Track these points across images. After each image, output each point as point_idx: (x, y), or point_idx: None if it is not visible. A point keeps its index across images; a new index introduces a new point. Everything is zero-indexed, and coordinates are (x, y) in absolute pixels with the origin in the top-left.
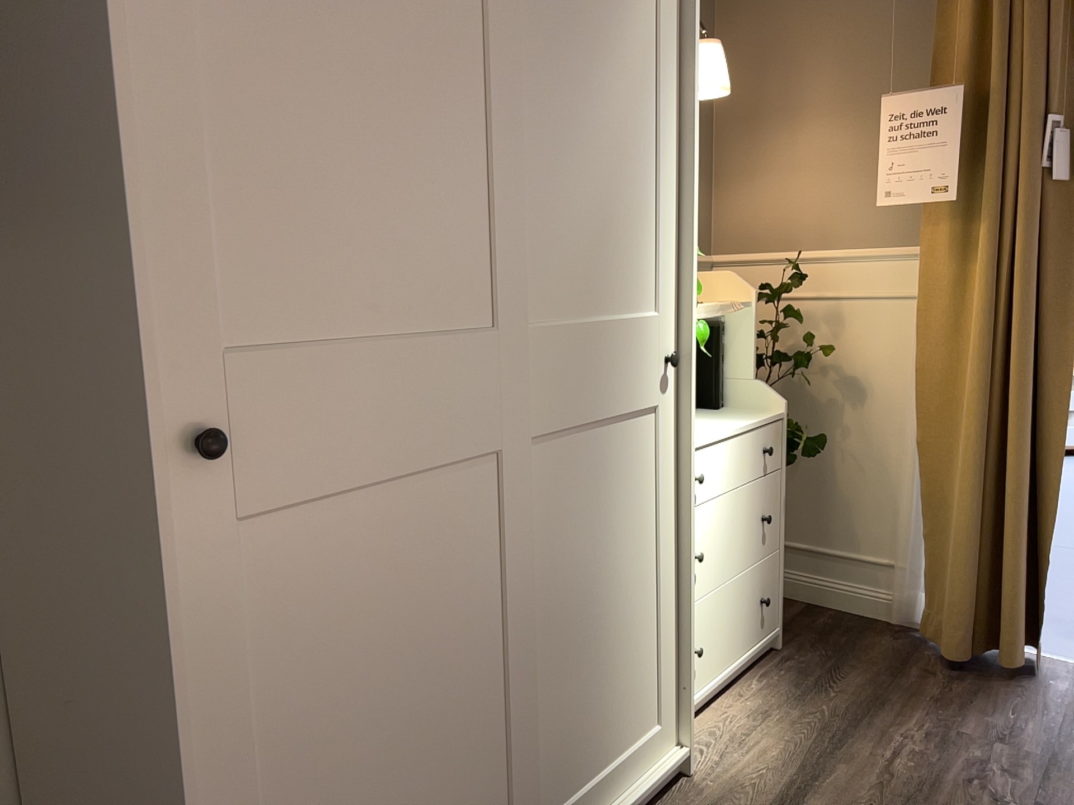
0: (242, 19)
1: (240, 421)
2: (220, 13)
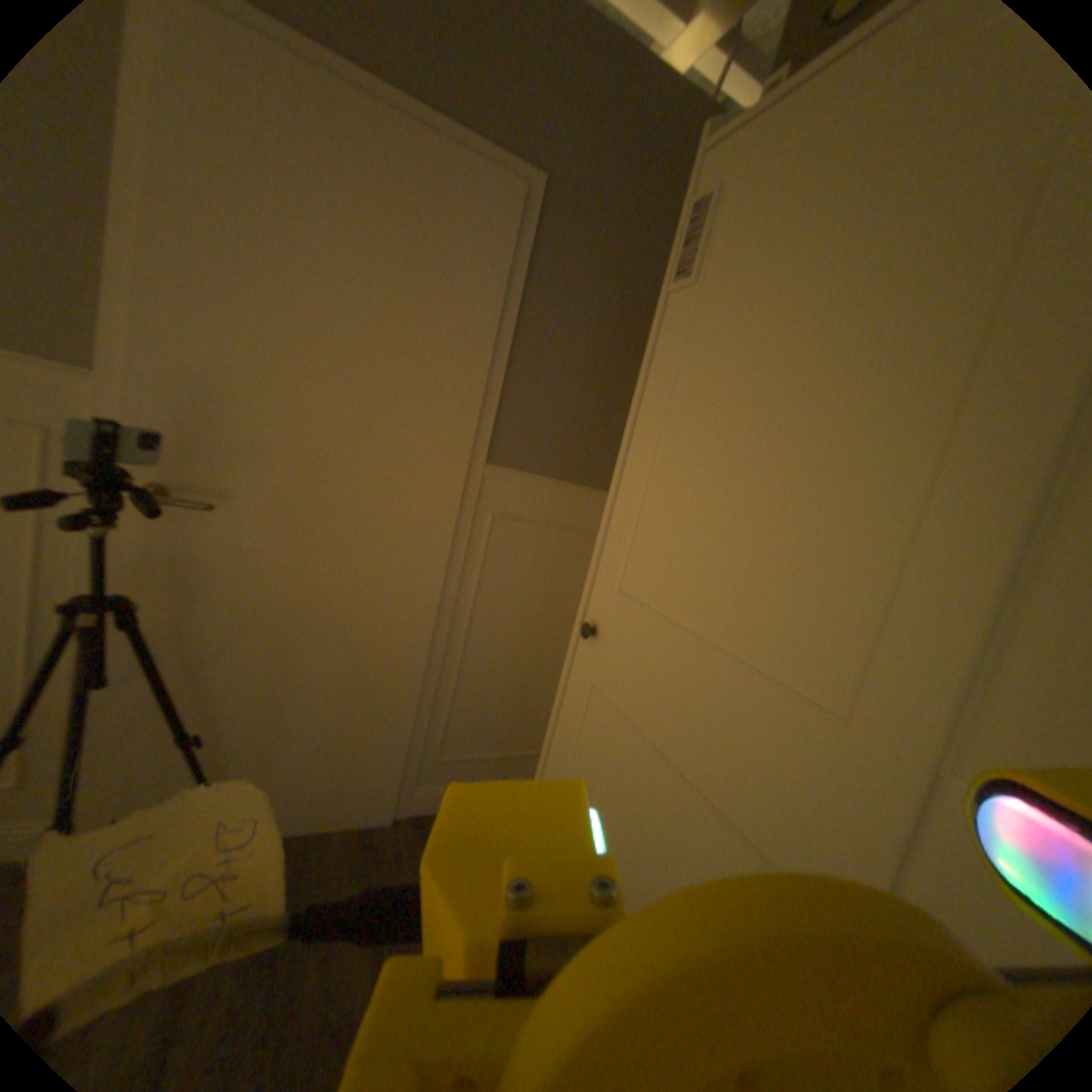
0: (684, 401)
1: (603, 636)
2: (674, 402)
